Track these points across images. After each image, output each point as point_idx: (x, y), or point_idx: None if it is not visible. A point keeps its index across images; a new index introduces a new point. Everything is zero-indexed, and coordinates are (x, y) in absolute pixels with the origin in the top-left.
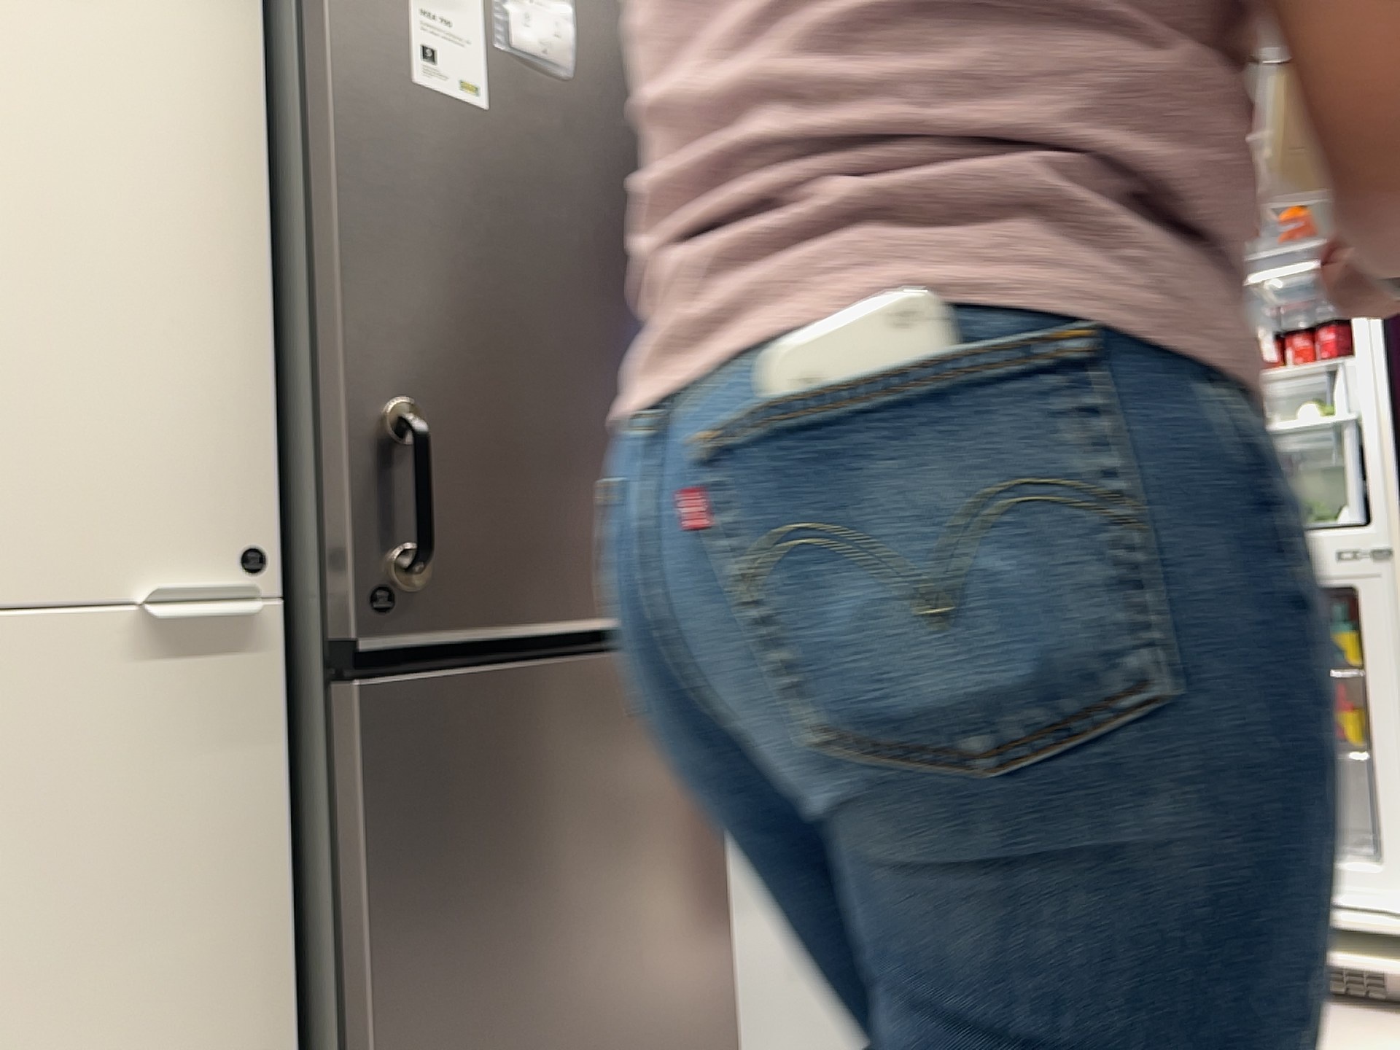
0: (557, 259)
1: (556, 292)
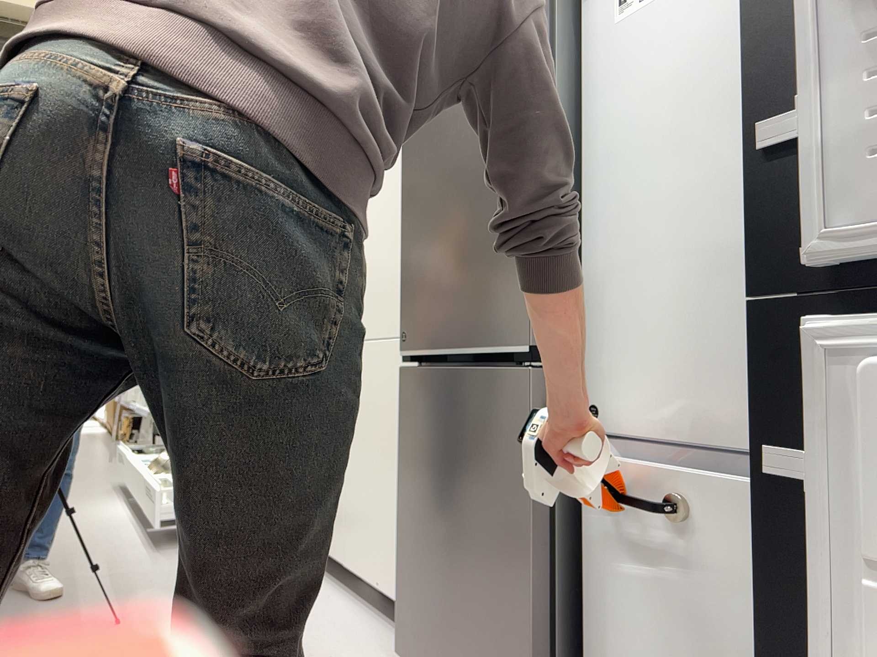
0: (457, 154)
1: (455, 173)
